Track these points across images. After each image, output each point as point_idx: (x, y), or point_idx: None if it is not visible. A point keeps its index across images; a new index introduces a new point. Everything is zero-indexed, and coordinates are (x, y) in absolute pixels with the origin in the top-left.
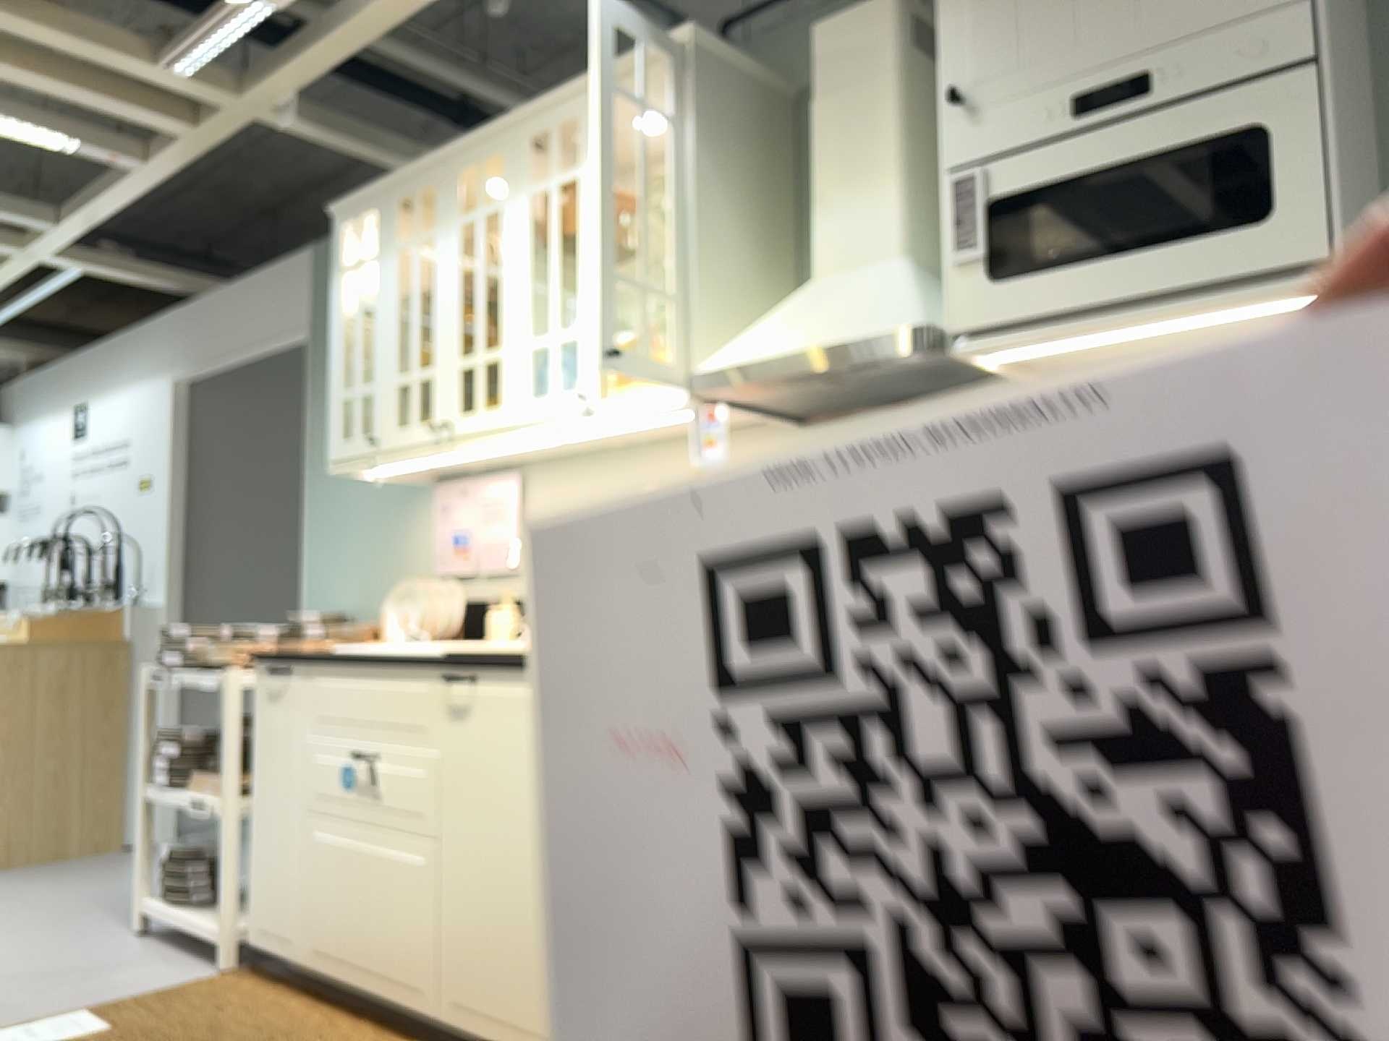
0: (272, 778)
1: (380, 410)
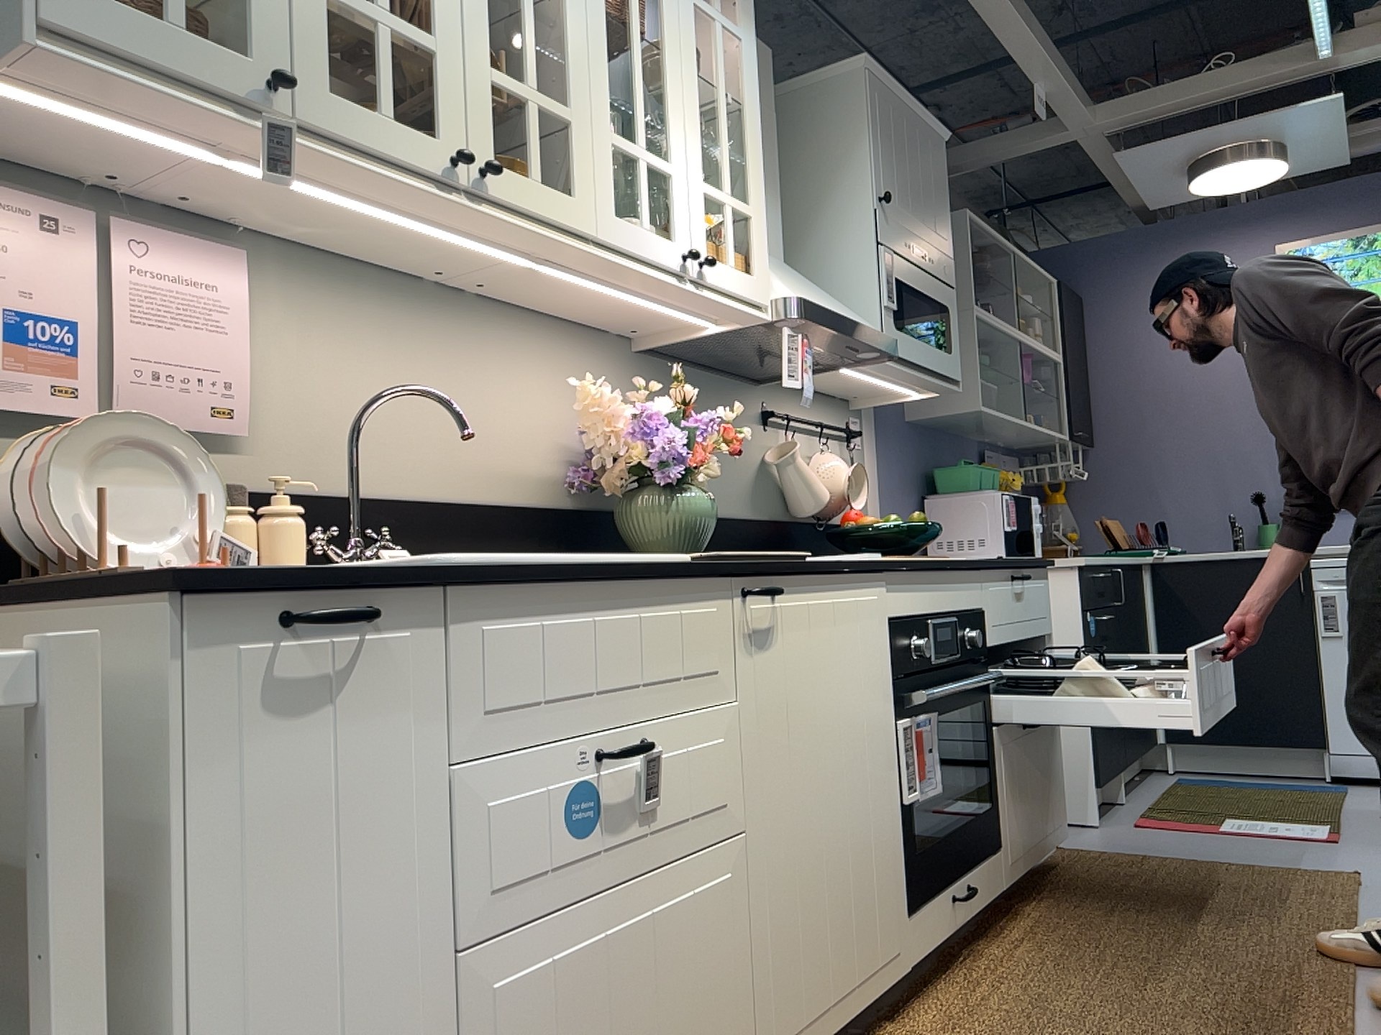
0: (304, 931)
1: (273, 15)
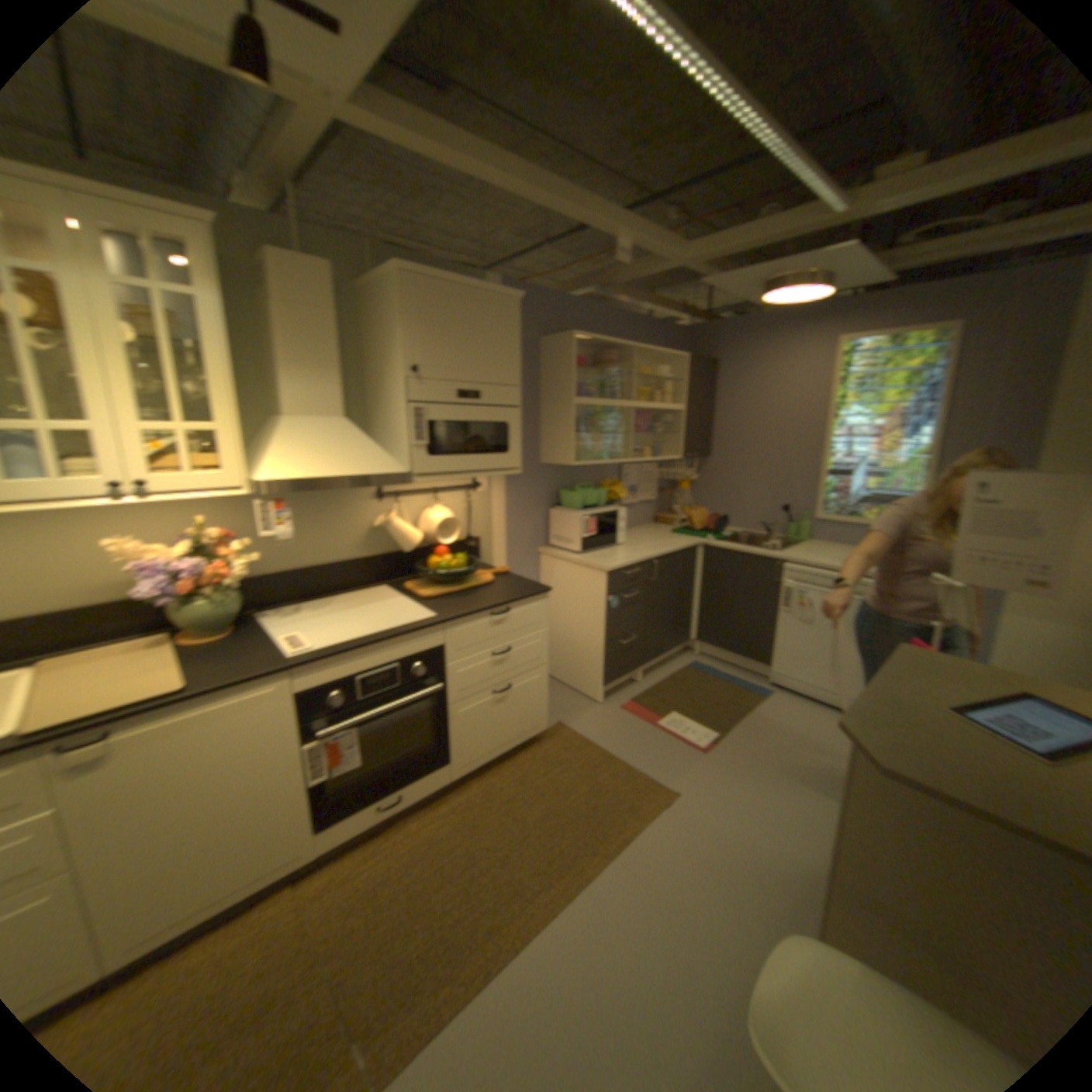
0: None
1: None
